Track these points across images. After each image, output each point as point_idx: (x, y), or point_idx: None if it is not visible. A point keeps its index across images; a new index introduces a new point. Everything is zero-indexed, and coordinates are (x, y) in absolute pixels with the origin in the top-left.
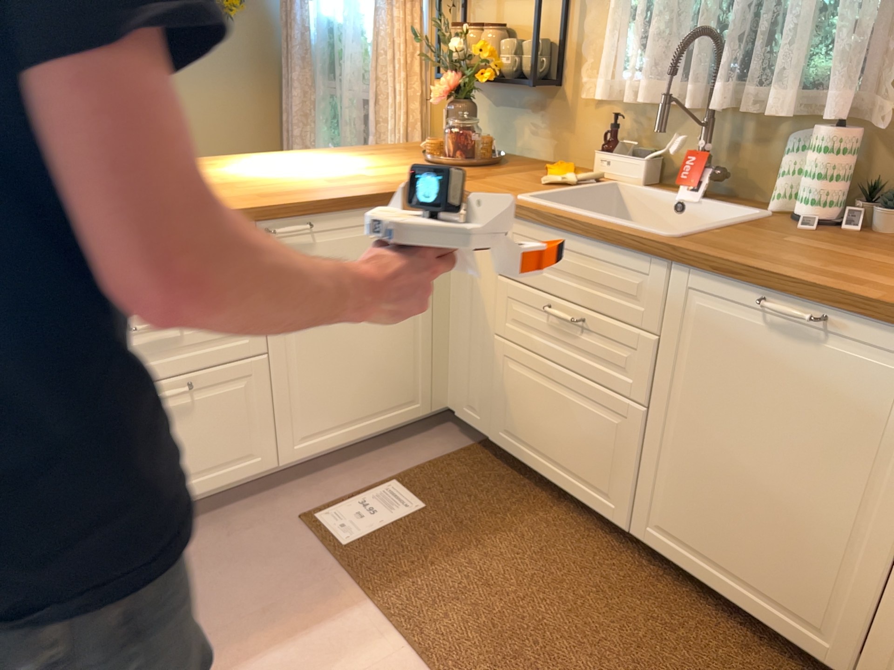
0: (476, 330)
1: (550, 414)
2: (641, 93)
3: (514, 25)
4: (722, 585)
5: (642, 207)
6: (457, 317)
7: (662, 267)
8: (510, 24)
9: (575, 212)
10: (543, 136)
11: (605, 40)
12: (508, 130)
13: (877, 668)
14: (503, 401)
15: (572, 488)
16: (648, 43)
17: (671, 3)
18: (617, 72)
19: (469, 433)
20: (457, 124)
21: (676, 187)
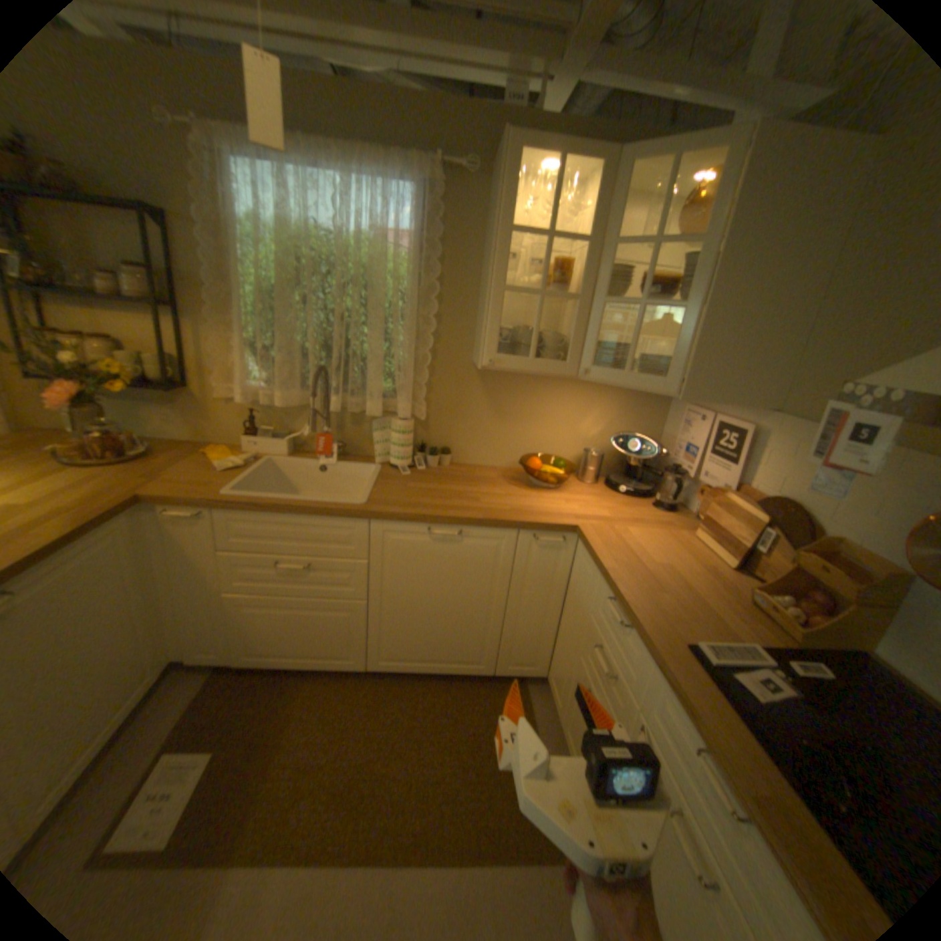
0: (197, 597)
1: (289, 630)
2: (271, 396)
3: (117, 334)
4: (428, 670)
5: (295, 471)
6: (168, 592)
7: (363, 522)
8: (110, 332)
9: (282, 498)
10: (175, 423)
11: (225, 357)
12: (131, 418)
13: (502, 664)
14: (240, 637)
15: (317, 666)
16: (270, 365)
17: (288, 344)
18: (247, 382)
19: (196, 670)
20: (90, 426)
21: (308, 452)
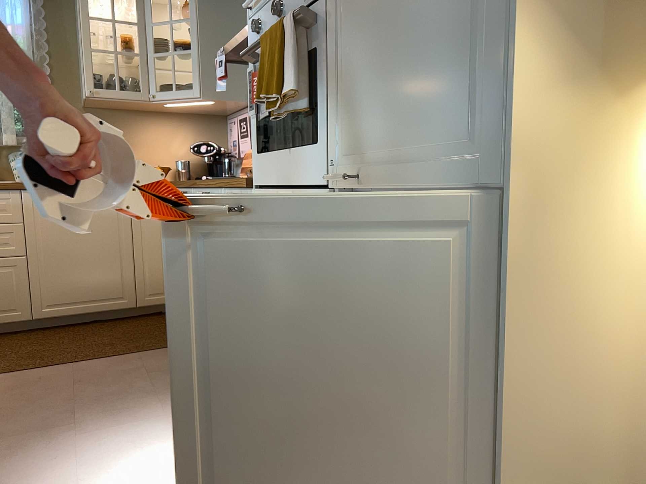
0: None
1: None
2: None
3: None
4: (83, 309)
5: None
6: None
7: (16, 193)
8: None
9: None
10: None
11: None
12: None
13: (140, 295)
14: None
15: None
16: None
17: None
18: None
19: None
20: None
21: None
